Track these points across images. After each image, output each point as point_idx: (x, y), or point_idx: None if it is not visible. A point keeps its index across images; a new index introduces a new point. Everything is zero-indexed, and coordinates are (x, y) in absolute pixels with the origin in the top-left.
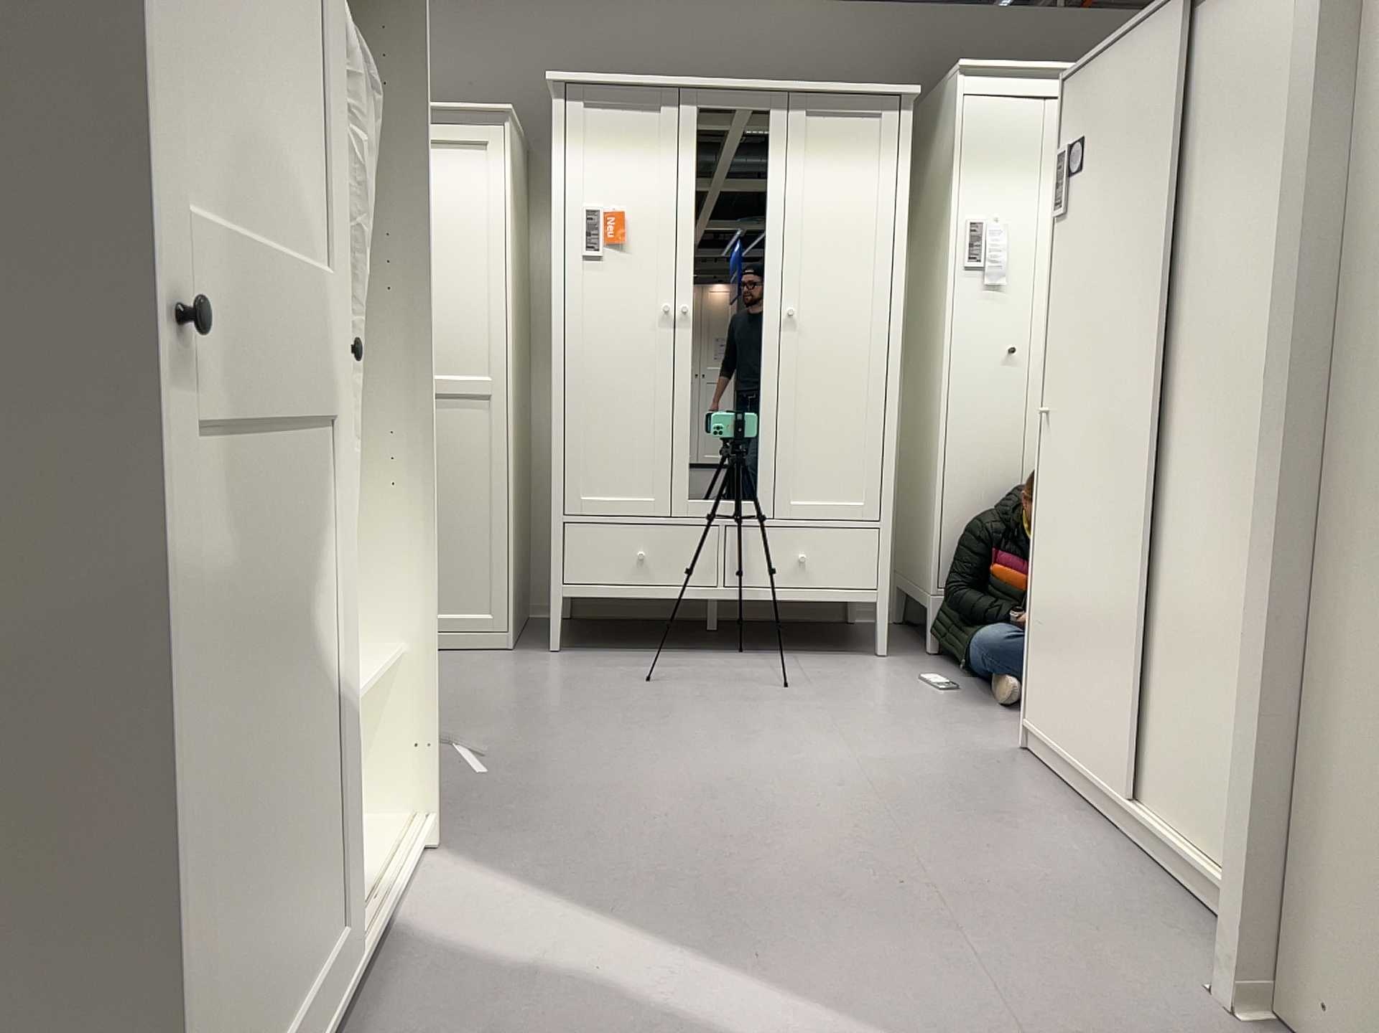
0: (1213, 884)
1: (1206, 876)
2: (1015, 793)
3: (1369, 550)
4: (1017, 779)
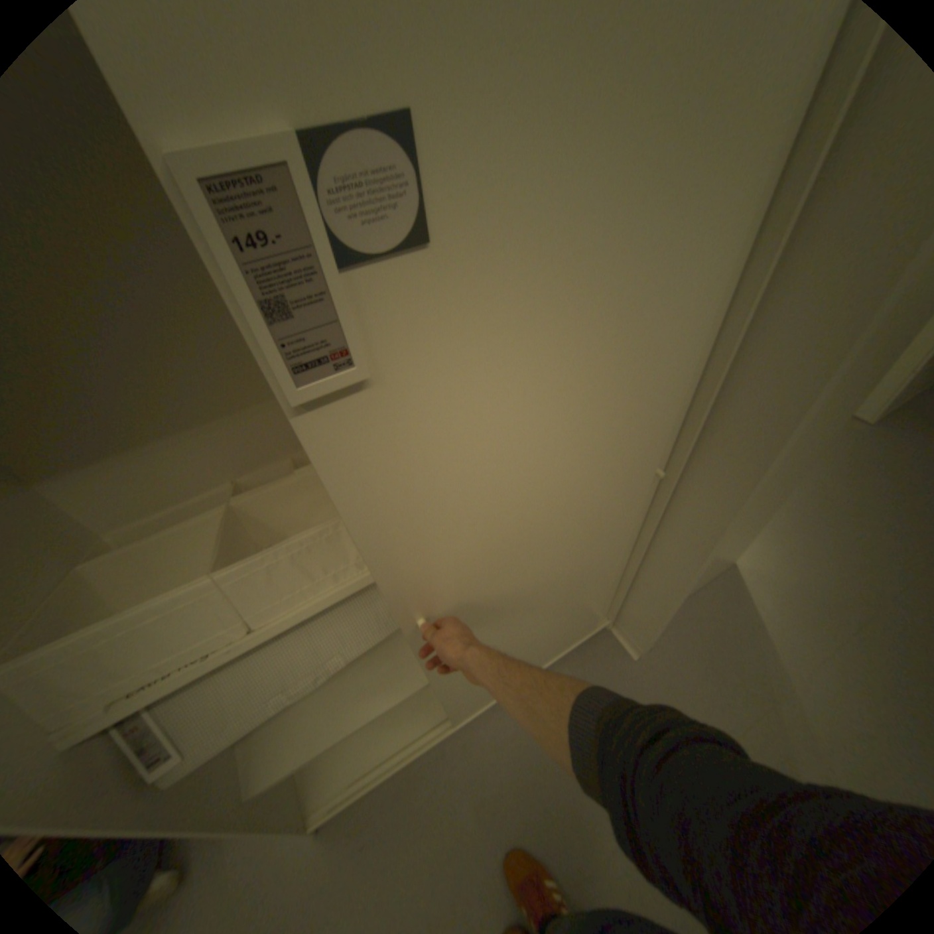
0: (560, 663)
1: (551, 667)
2: (415, 829)
3: (732, 506)
4: (381, 834)
